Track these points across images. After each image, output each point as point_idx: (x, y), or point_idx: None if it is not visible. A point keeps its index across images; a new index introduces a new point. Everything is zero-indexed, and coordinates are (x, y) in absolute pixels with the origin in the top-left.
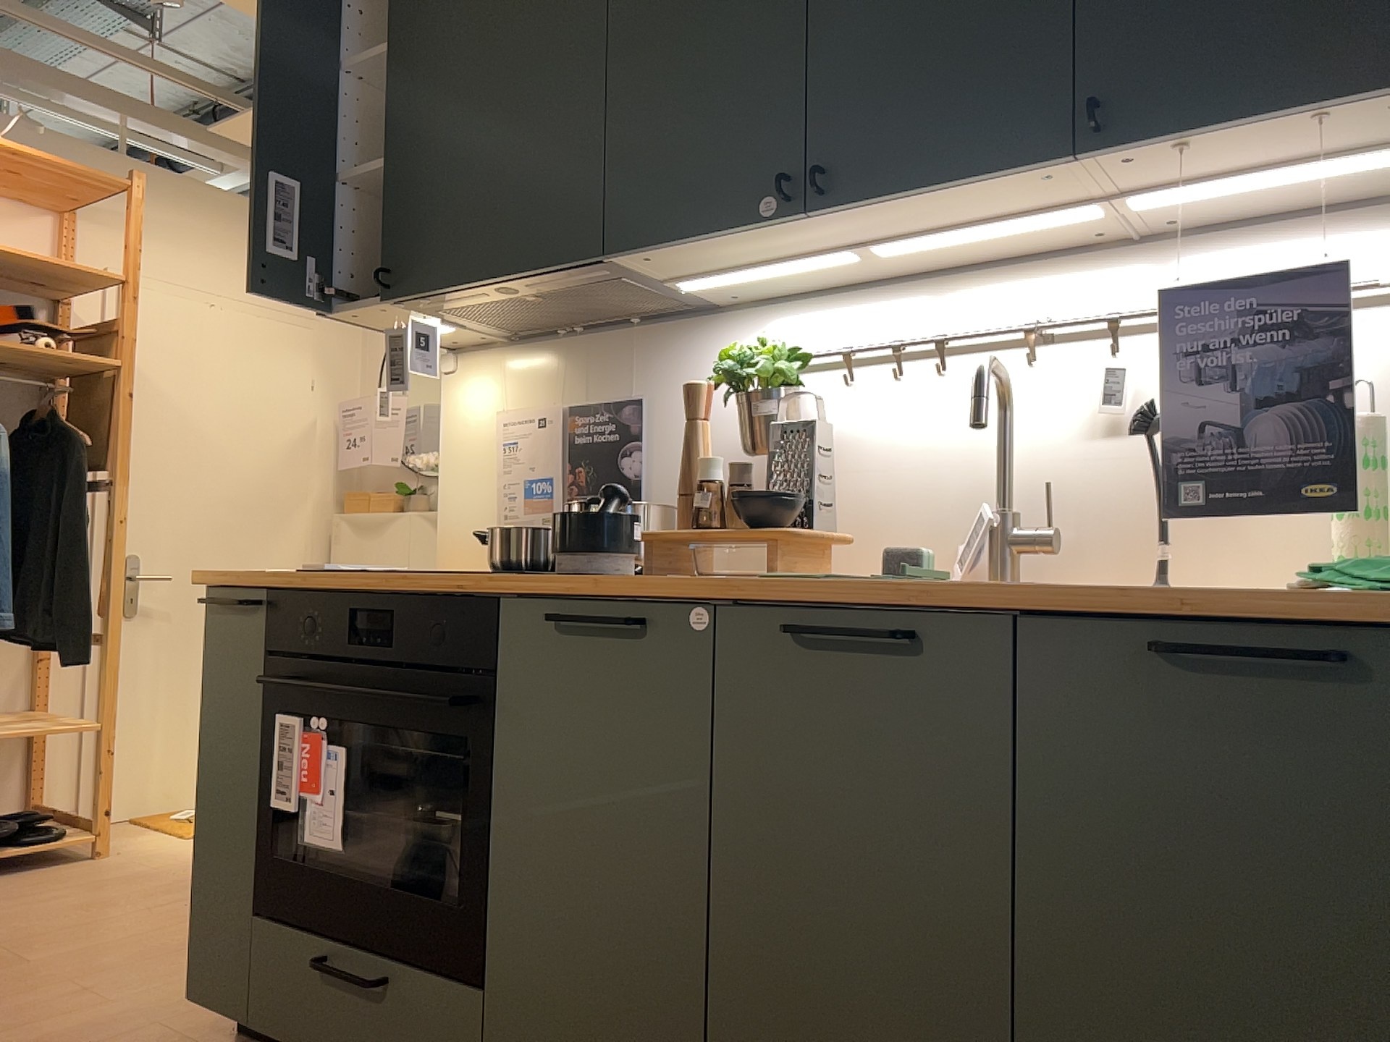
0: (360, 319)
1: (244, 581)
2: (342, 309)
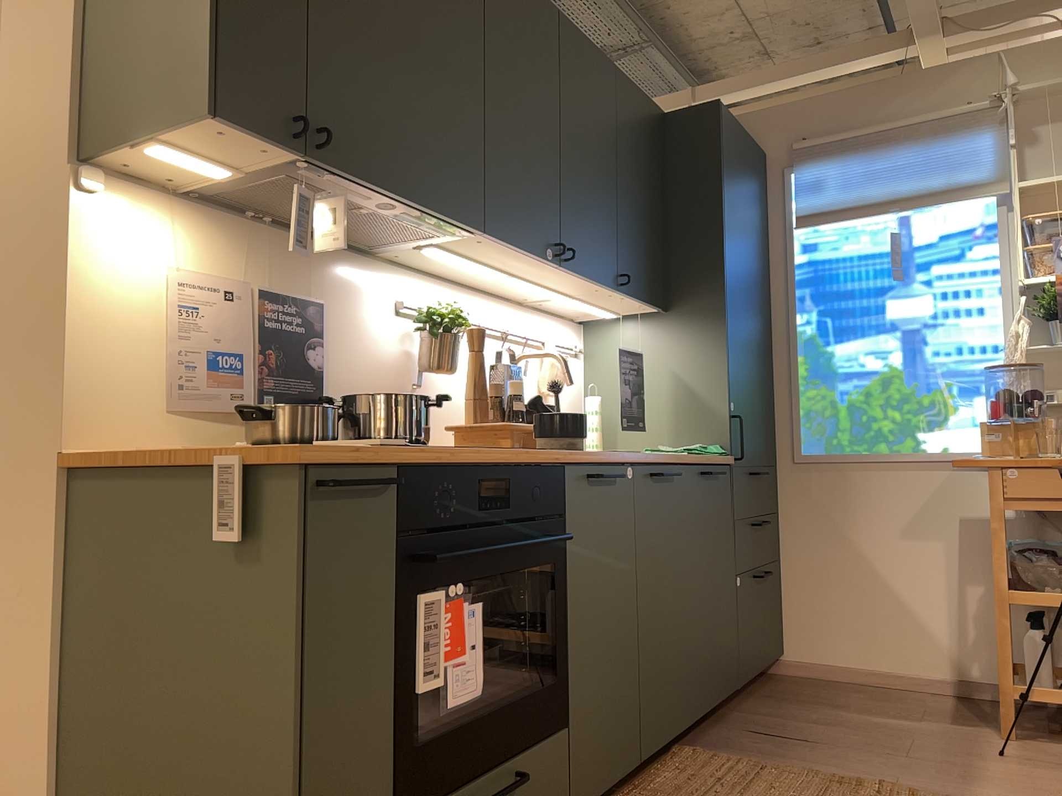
0: (213, 135)
1: (377, 457)
2: (239, 126)
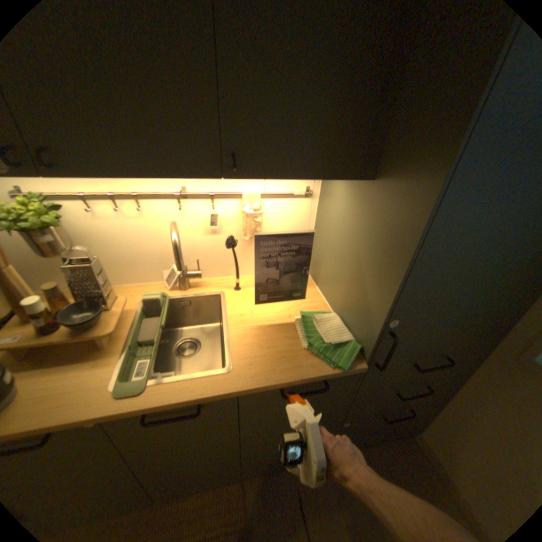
0: None
1: None
2: None
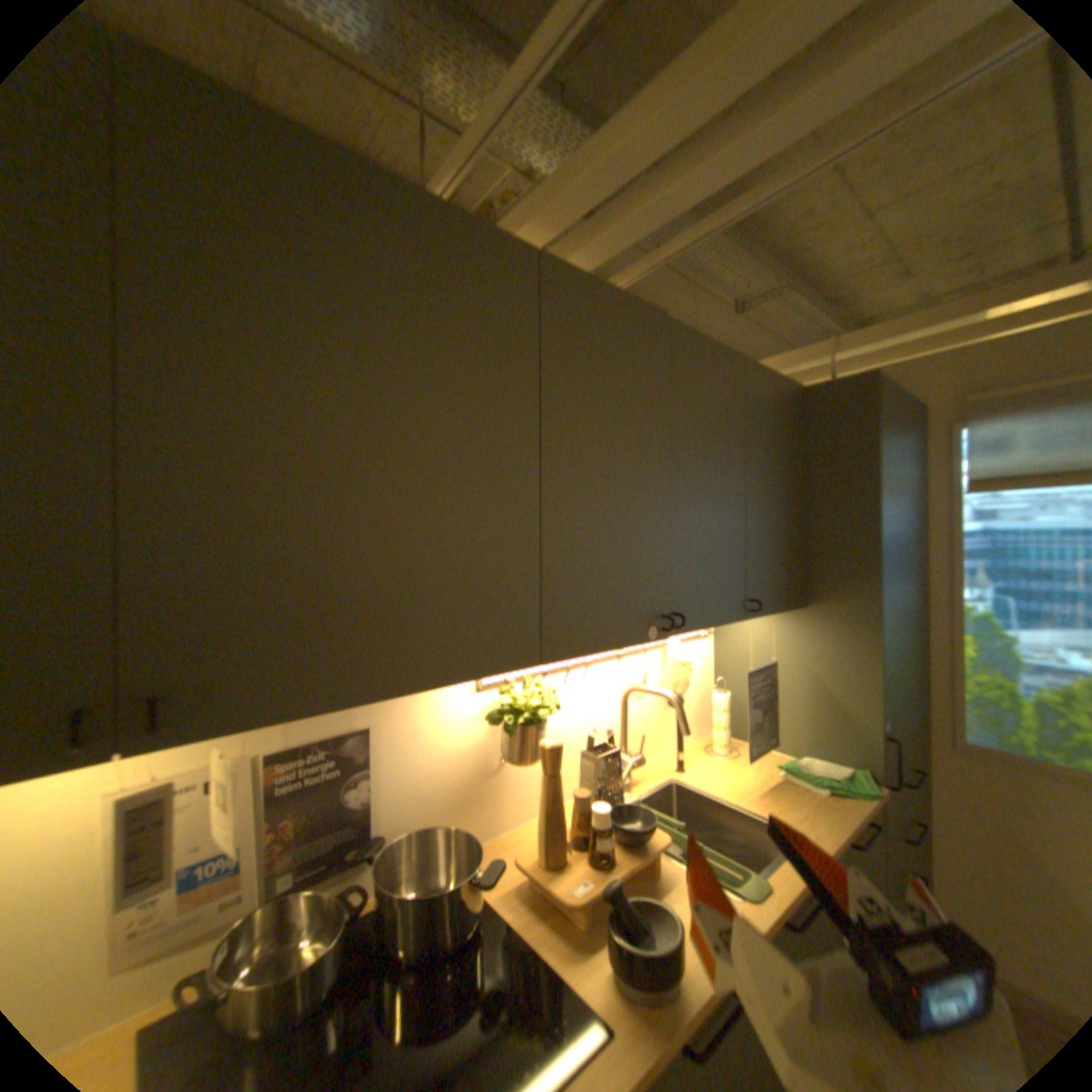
0: None
1: None
2: None
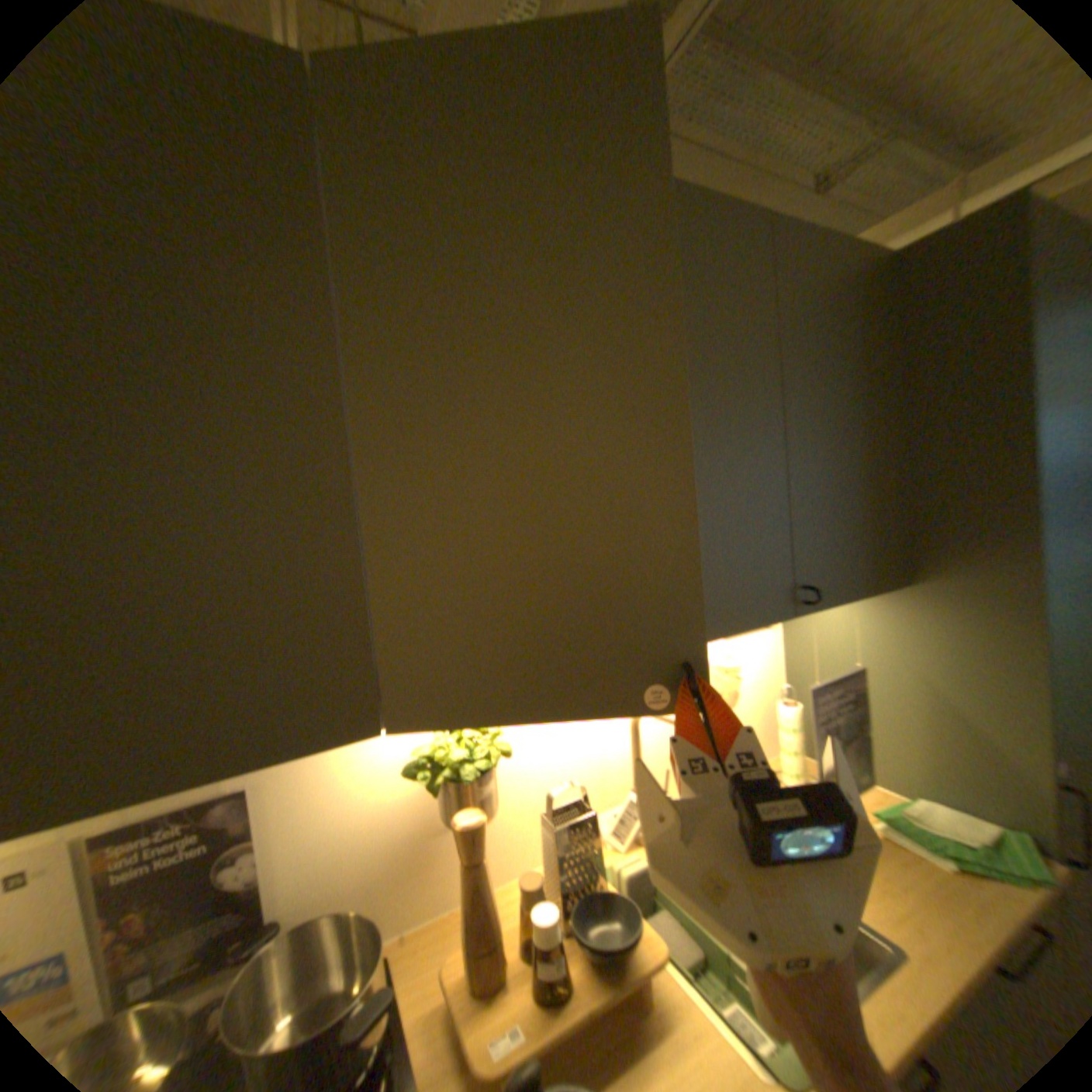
0: None
1: None
2: None
